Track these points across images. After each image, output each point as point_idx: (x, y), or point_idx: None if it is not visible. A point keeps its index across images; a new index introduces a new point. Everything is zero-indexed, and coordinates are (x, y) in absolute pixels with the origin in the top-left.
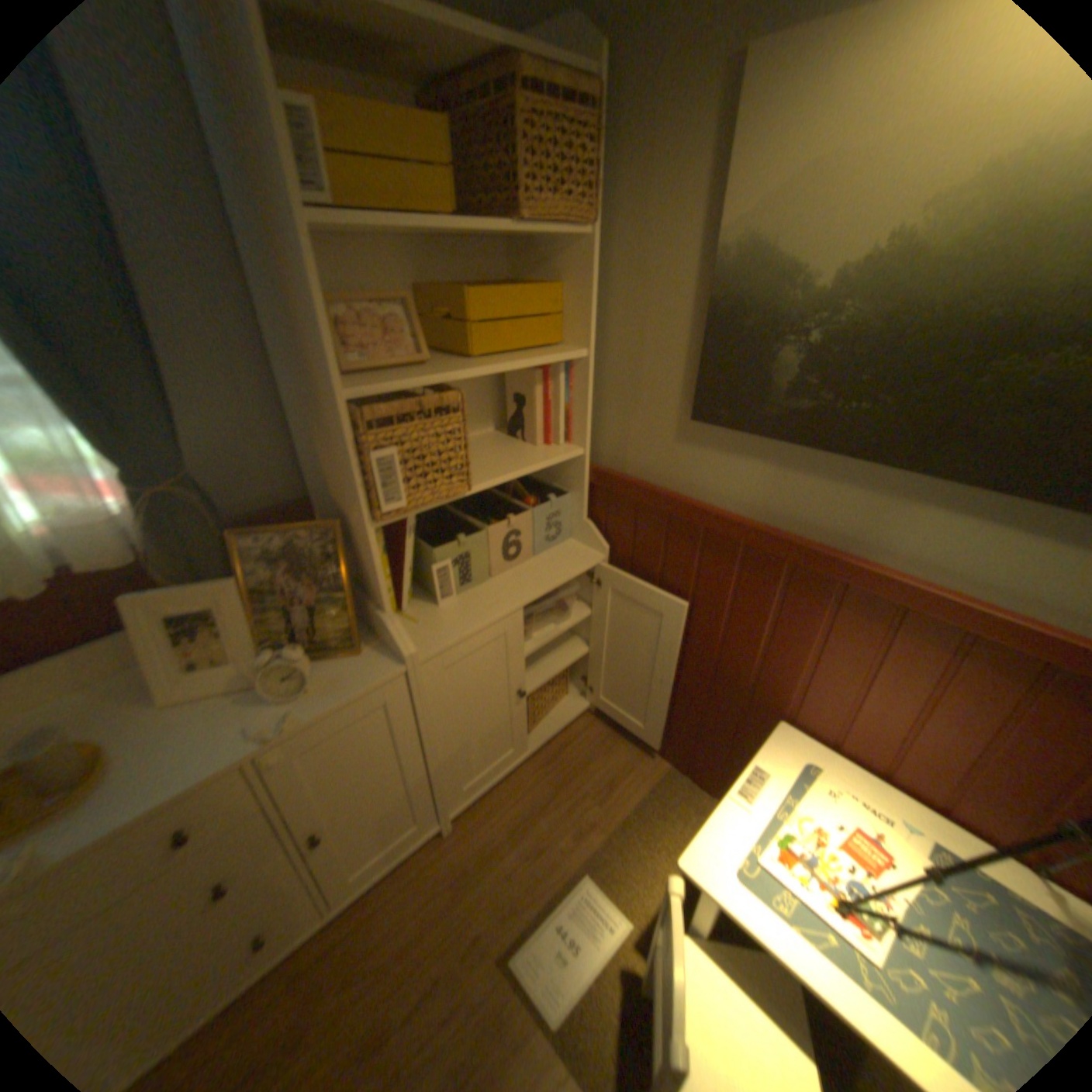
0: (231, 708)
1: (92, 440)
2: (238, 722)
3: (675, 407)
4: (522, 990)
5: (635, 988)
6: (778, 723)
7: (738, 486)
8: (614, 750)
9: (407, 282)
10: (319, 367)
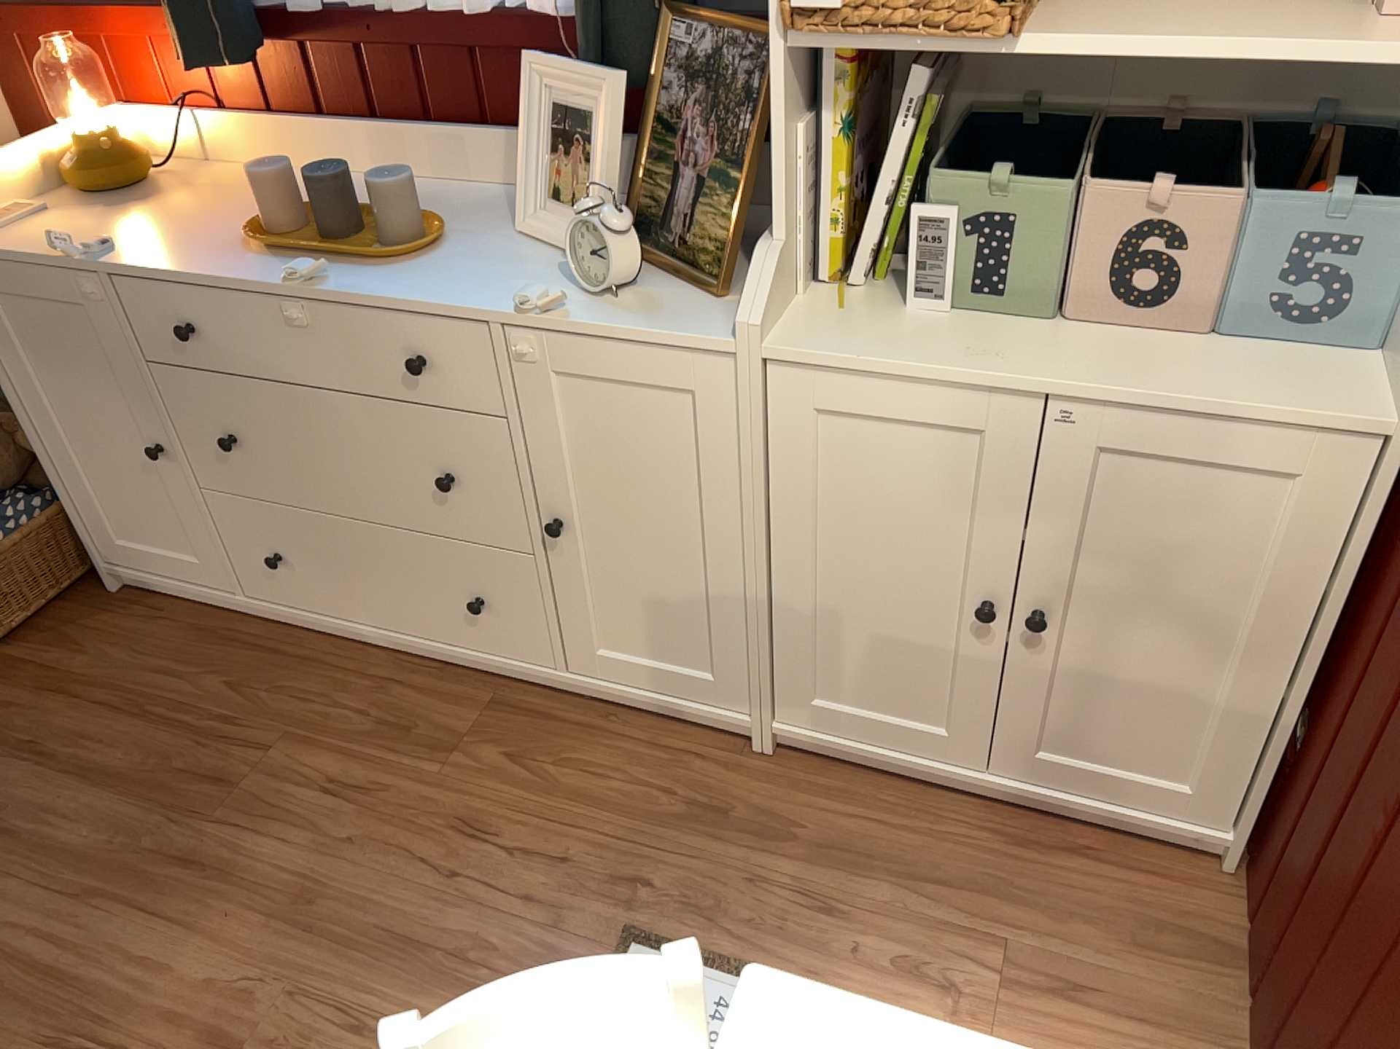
0: (550, 267)
1: None
2: (534, 282)
3: None
4: None
5: None
6: None
7: None
8: (1171, 958)
9: None
10: None
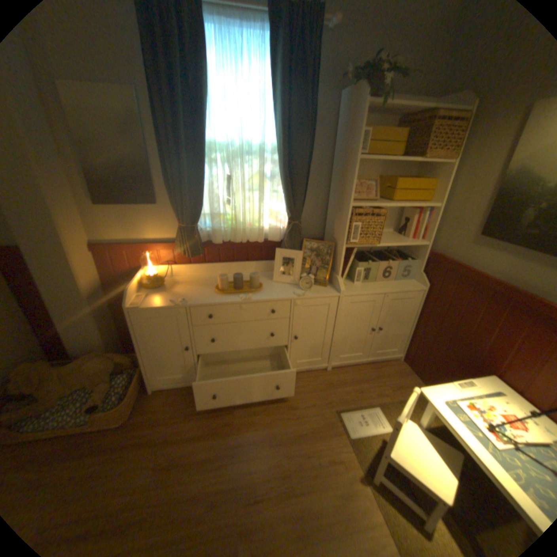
0: (289, 287)
1: (286, 208)
2: (291, 291)
3: (475, 230)
4: (343, 424)
5: (387, 448)
6: (492, 377)
7: (496, 265)
8: (406, 378)
9: (377, 175)
10: (346, 197)
